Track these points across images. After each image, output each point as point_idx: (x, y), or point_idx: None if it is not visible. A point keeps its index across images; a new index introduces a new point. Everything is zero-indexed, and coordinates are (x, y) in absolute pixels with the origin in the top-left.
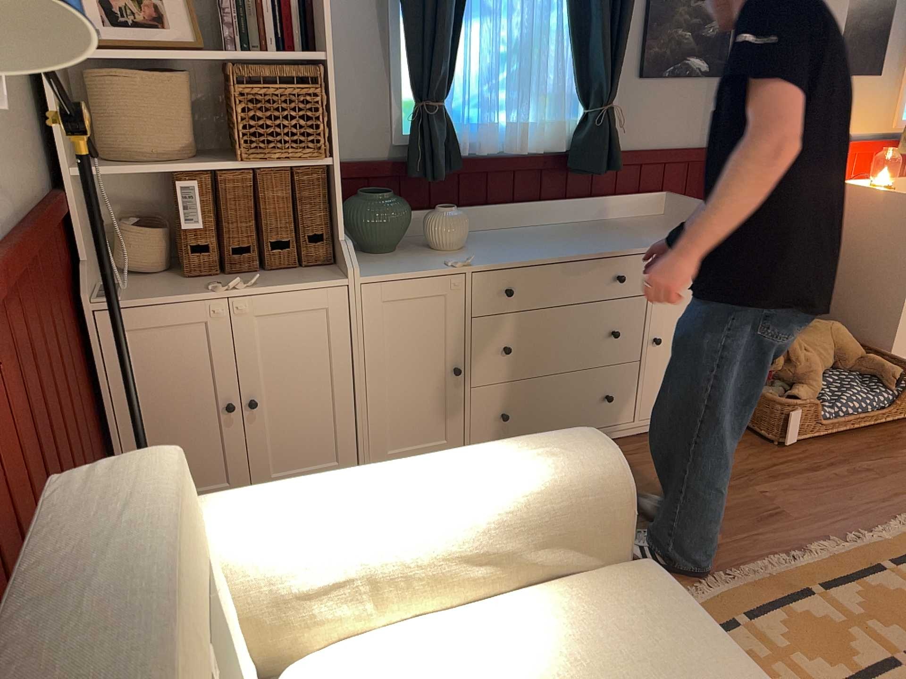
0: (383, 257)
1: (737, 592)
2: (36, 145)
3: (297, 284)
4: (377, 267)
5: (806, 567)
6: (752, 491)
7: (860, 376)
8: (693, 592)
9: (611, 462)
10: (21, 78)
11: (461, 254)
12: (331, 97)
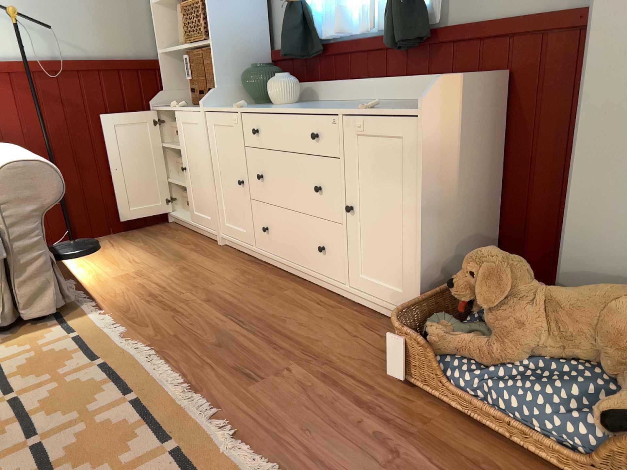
0: (248, 105)
1: (130, 359)
2: (146, 40)
3: (193, 109)
4: (226, 107)
5: (164, 392)
6: (289, 364)
7: (605, 392)
8: (134, 343)
9: (4, 165)
10: (143, 13)
11: (270, 106)
12: (214, 4)
